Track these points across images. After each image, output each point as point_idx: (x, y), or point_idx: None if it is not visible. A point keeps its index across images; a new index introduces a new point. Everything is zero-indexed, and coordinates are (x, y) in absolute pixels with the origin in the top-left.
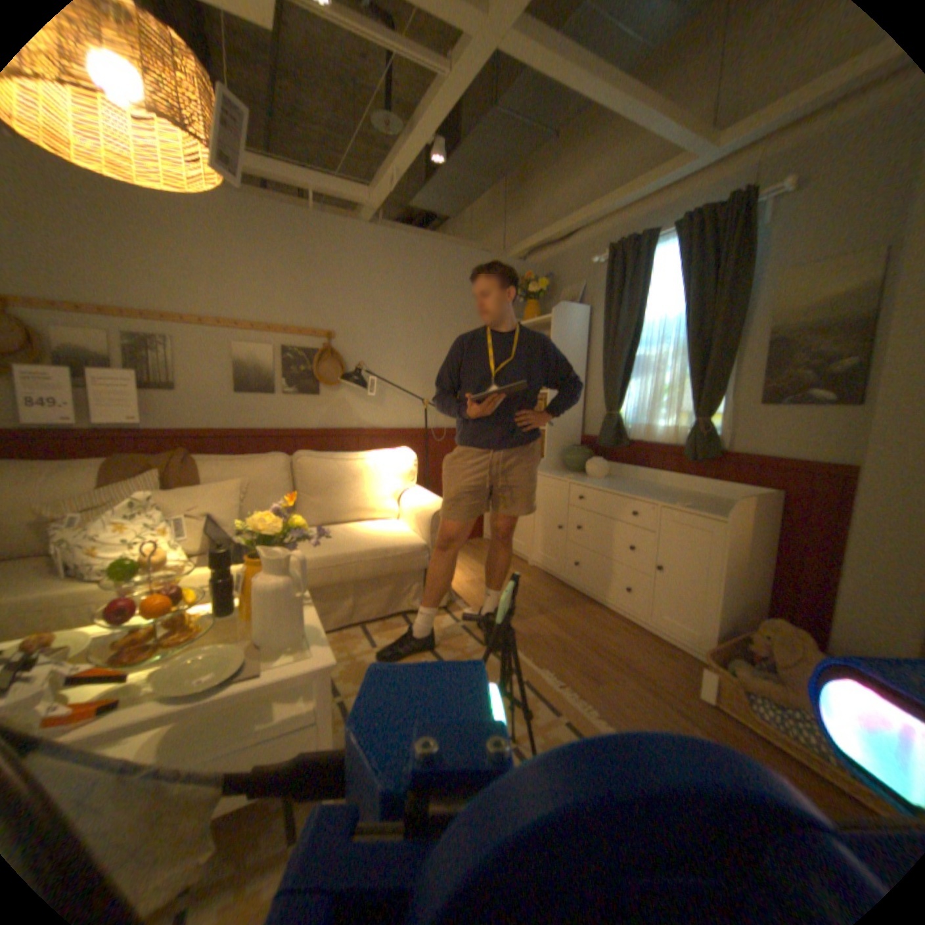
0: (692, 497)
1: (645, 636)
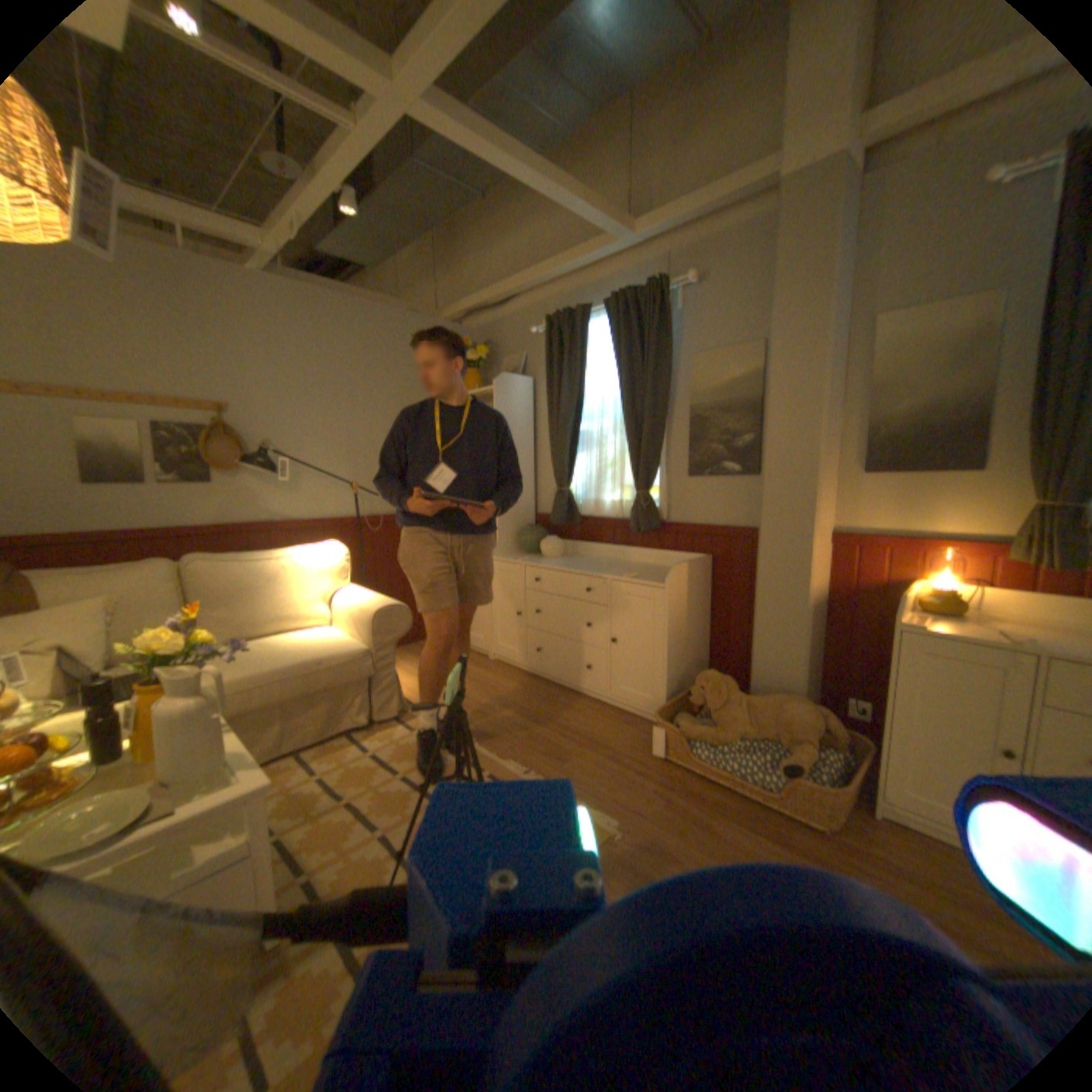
0: (638, 568)
1: (606, 709)
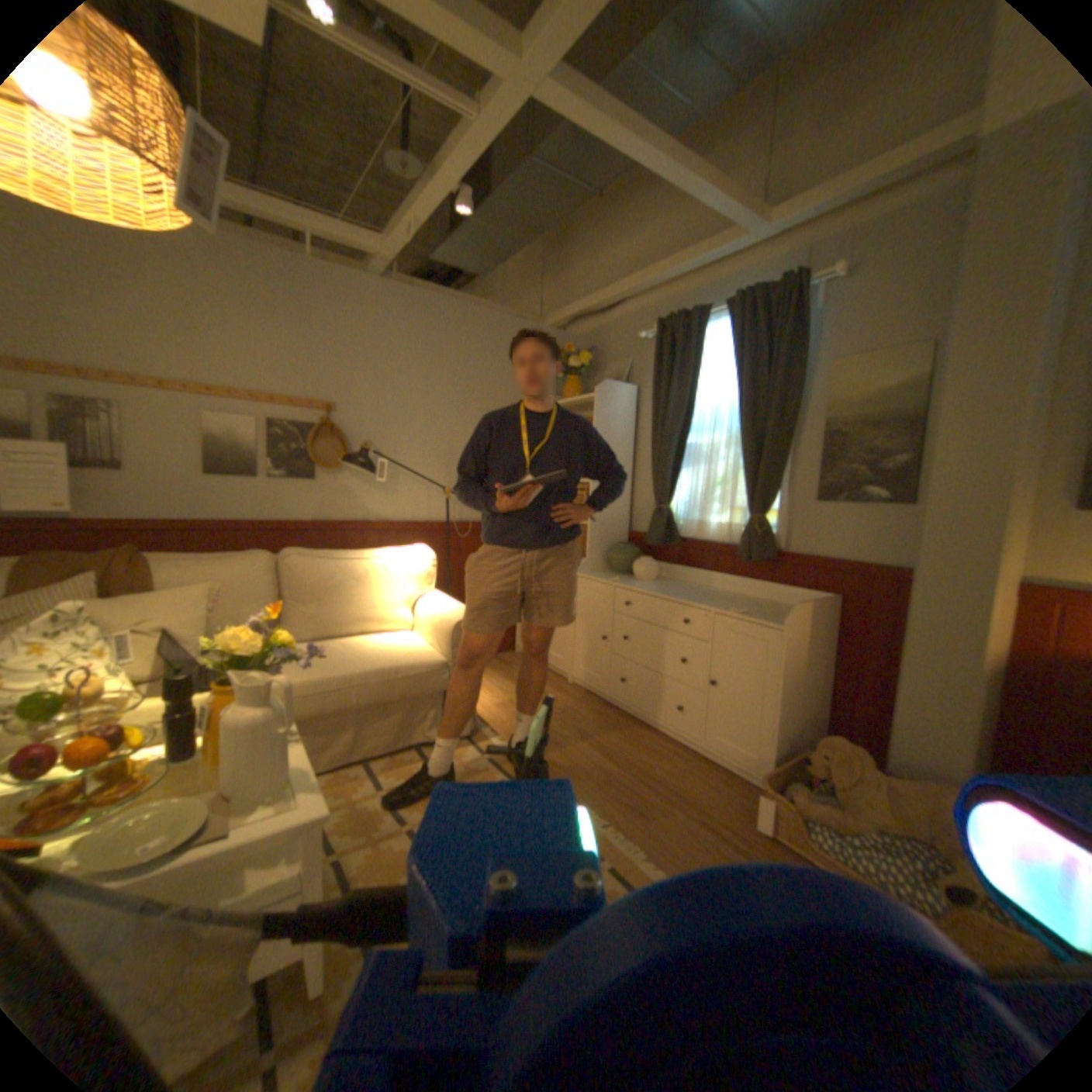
0: (747, 602)
1: (698, 761)
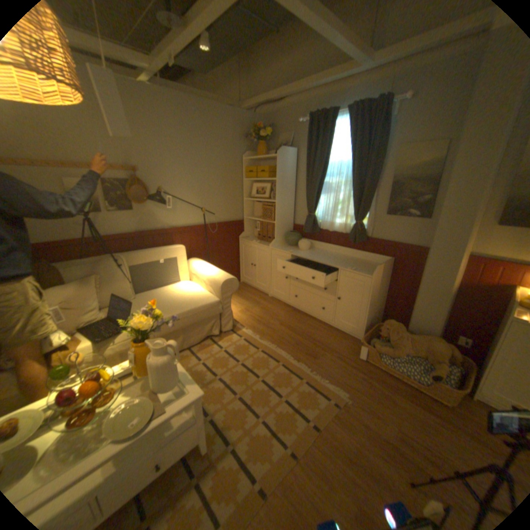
0: (352, 261)
1: (331, 329)
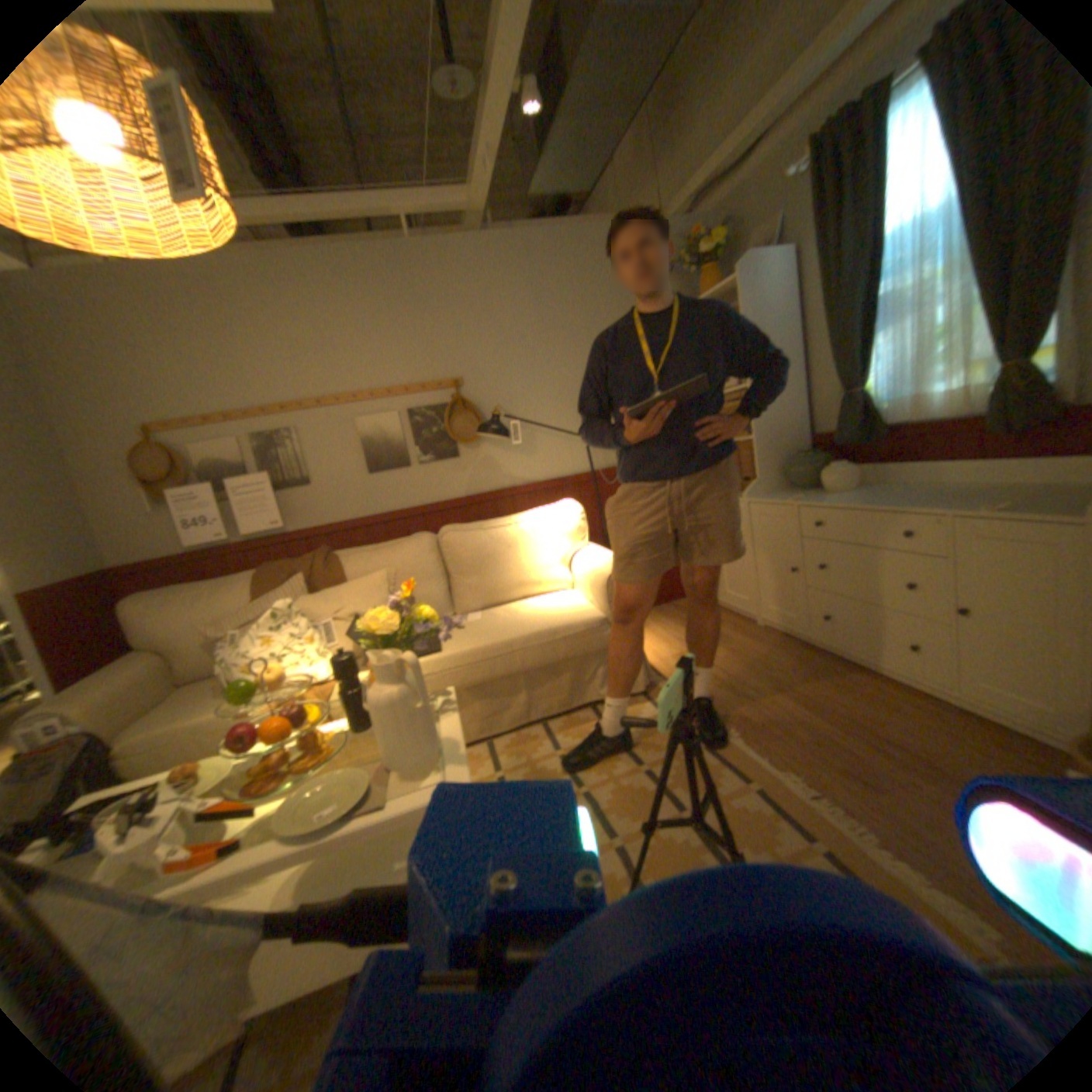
0: (1011, 492)
1: (954, 714)
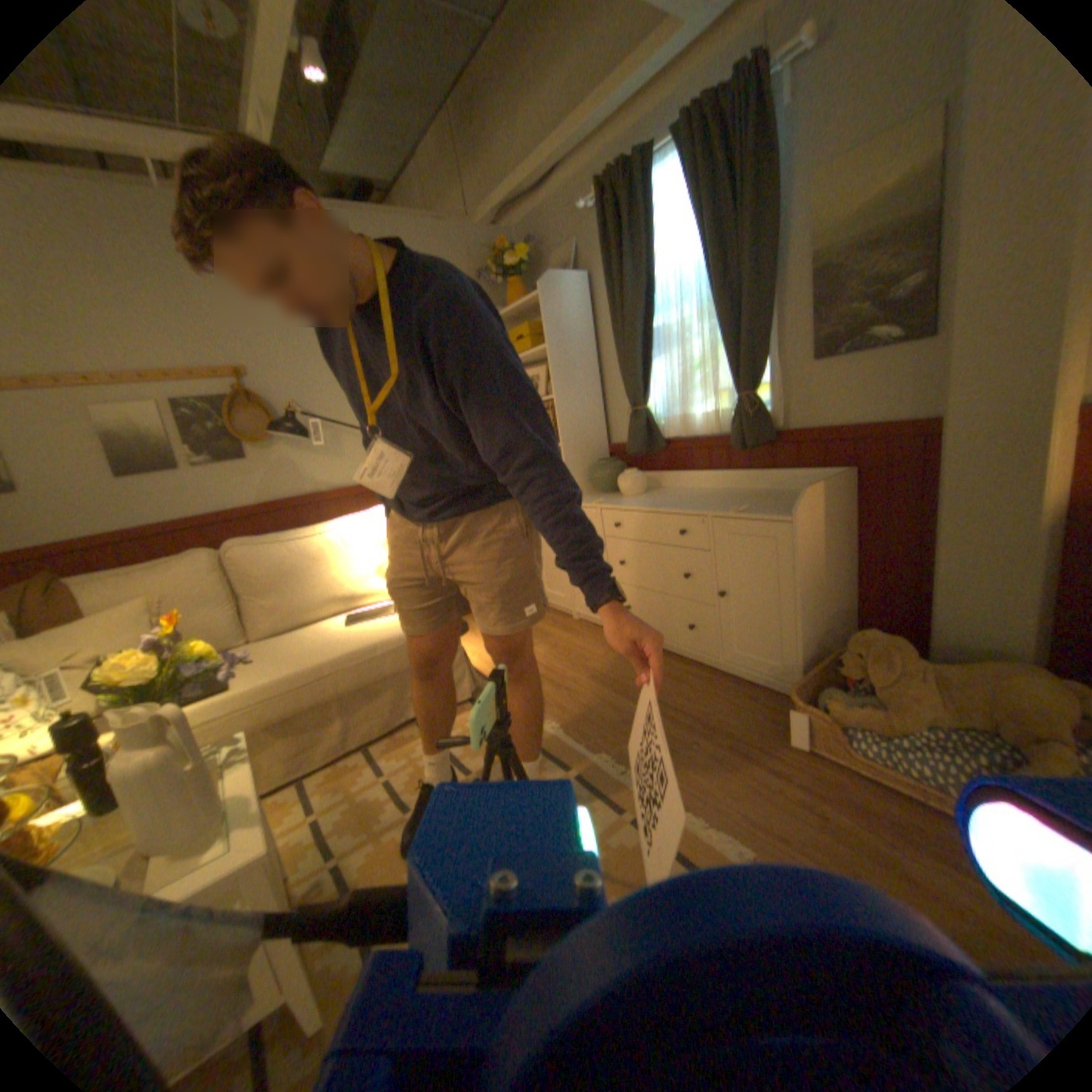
0: (749, 497)
1: (720, 678)
